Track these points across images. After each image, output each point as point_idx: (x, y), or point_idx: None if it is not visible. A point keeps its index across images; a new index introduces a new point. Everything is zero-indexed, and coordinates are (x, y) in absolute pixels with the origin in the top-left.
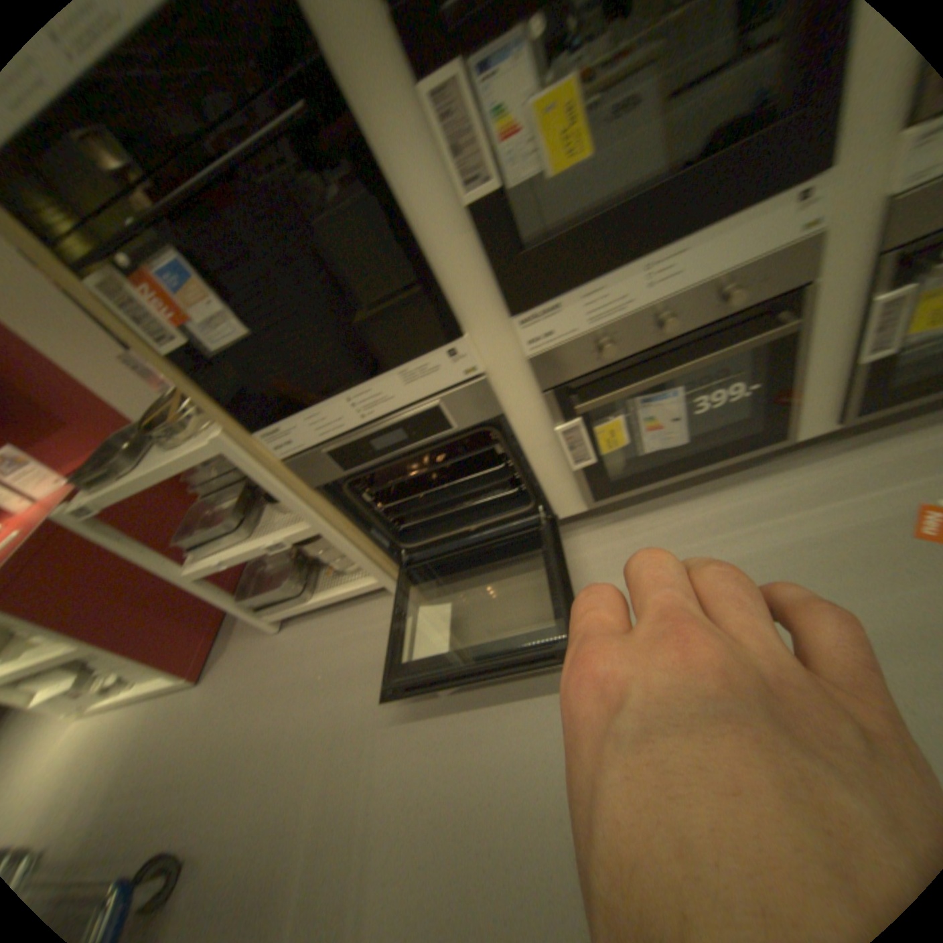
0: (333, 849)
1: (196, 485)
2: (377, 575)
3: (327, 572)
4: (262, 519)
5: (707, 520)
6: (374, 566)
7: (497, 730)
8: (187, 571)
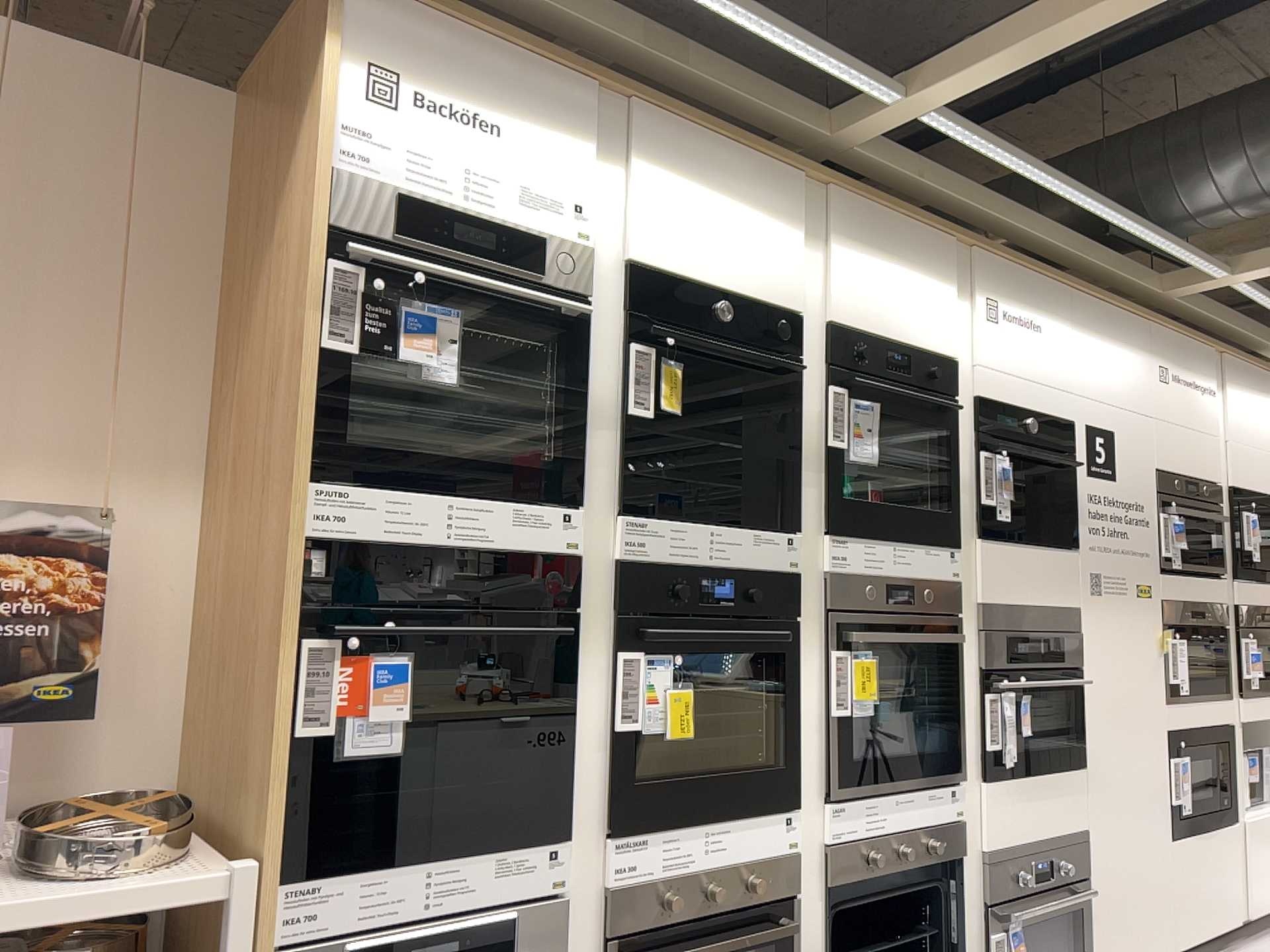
0: None
1: None
2: None
3: None
4: None
5: None
6: None
7: None
8: None
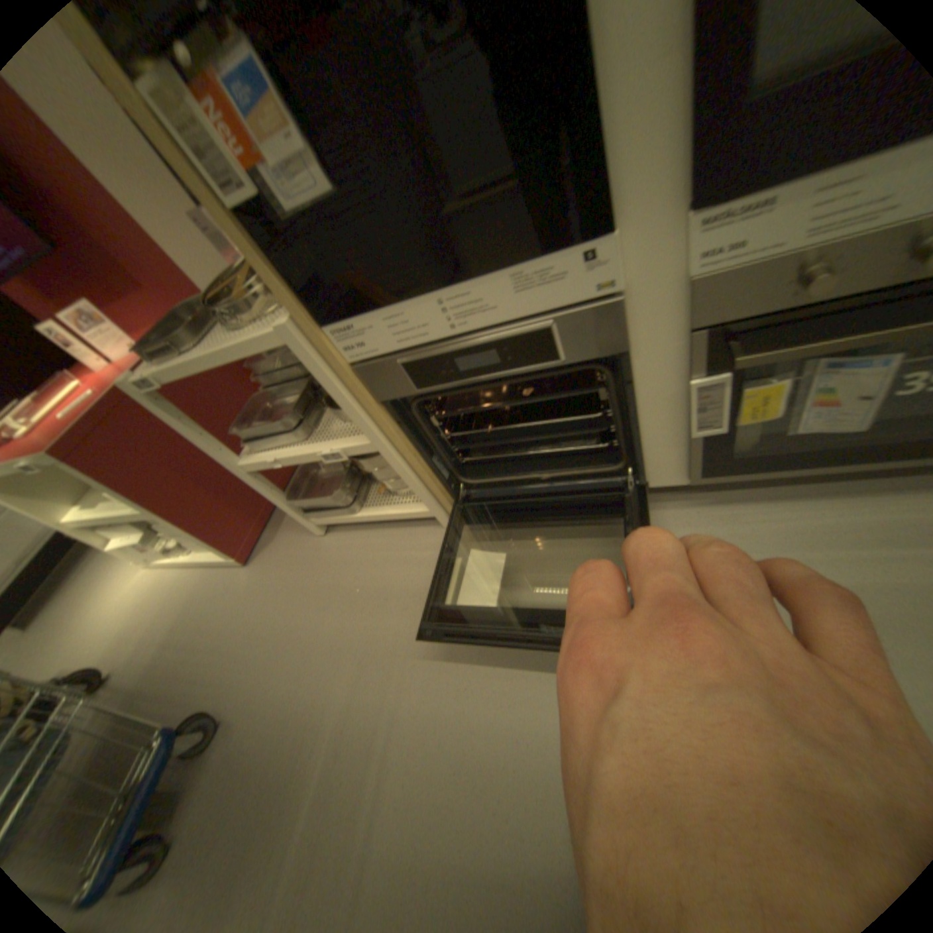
0: (351, 760)
1: (256, 374)
2: (429, 505)
3: (377, 489)
4: (319, 423)
5: (842, 528)
6: (427, 496)
7: (533, 697)
8: (241, 462)
